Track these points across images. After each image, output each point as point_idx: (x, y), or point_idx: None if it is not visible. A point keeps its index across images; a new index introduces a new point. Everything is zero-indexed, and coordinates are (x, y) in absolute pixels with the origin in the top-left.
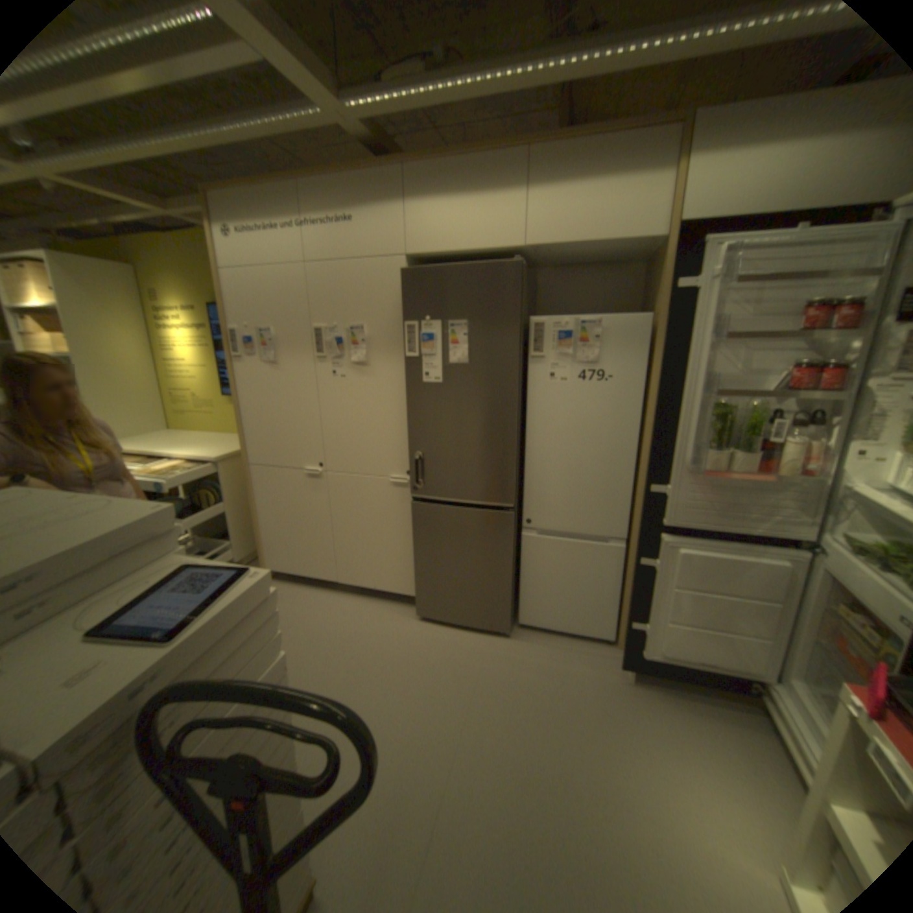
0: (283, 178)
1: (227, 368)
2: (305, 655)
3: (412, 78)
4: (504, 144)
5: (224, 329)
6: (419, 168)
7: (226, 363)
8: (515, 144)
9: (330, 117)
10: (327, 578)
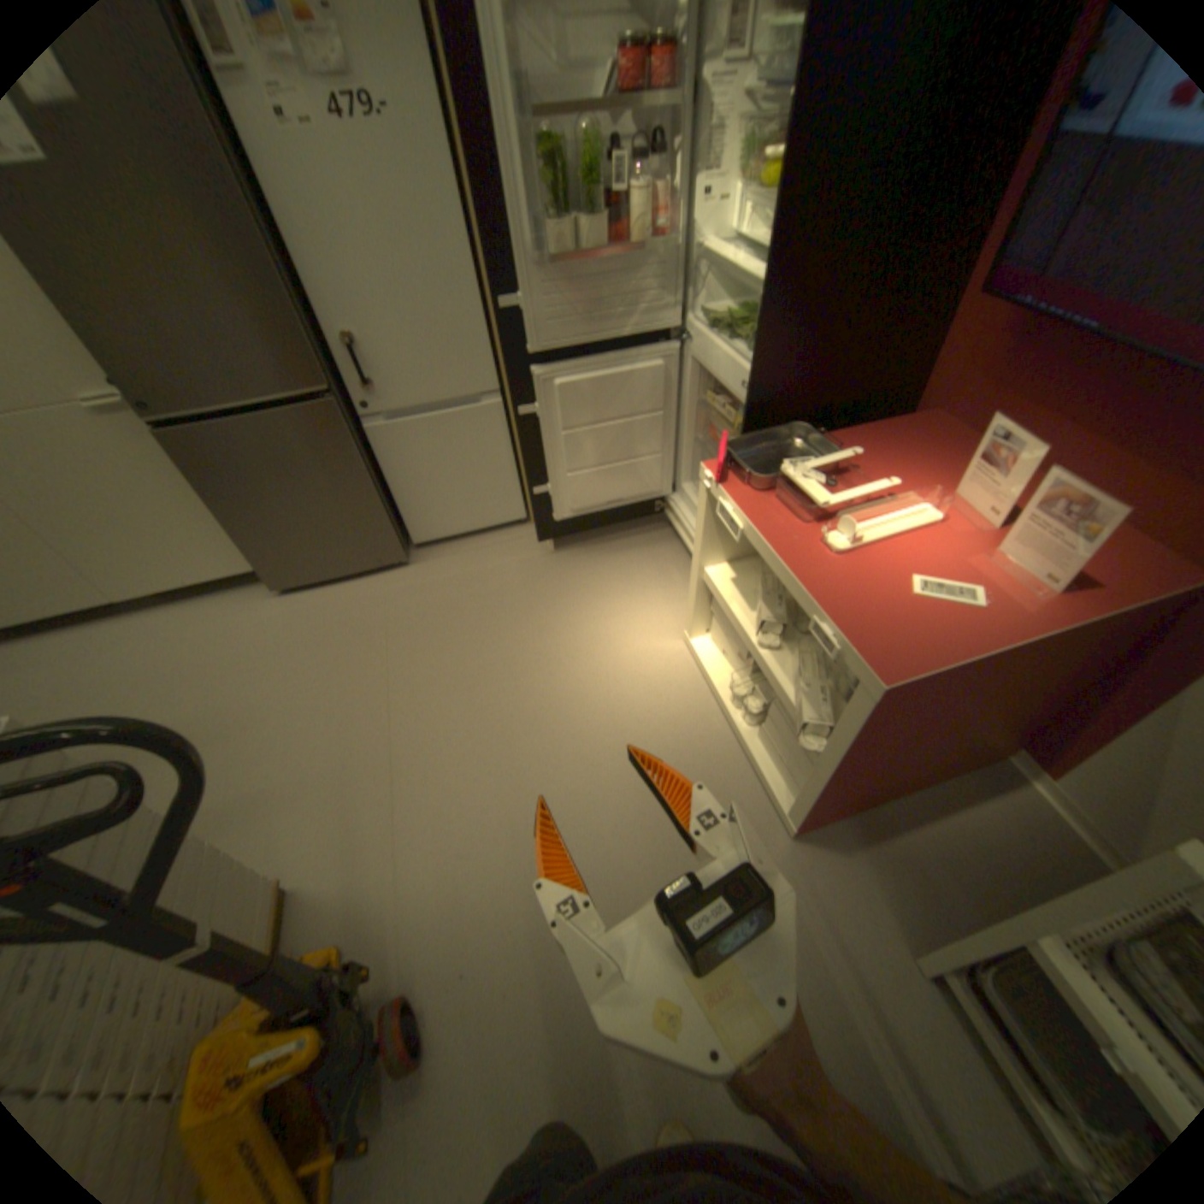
0: None
1: None
2: (122, 712)
3: None
4: None
5: None
6: None
7: None
8: None
9: None
10: (88, 604)
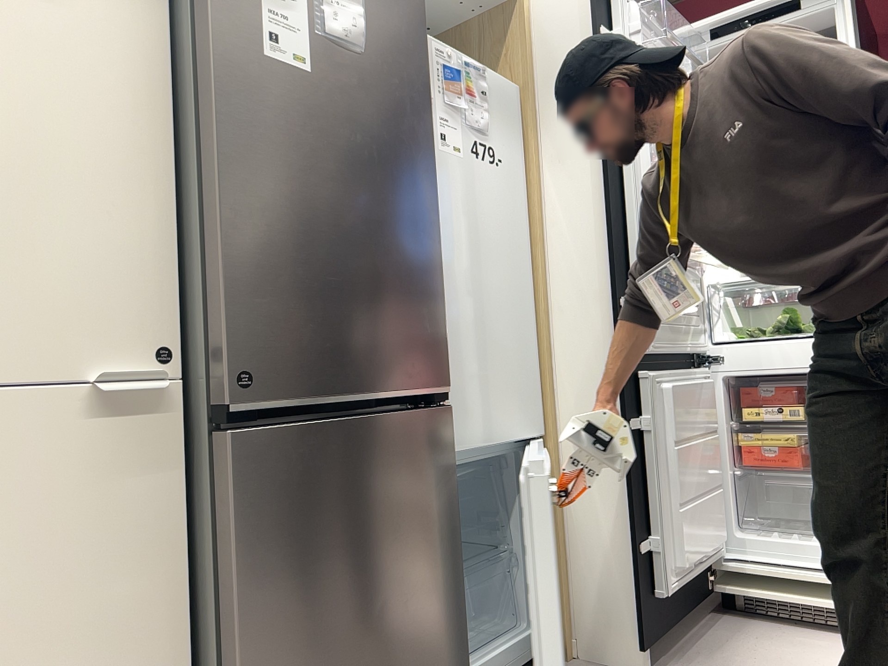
0: None
1: None
2: None
3: None
4: None
5: None
6: None
7: None
8: None
9: None
10: None
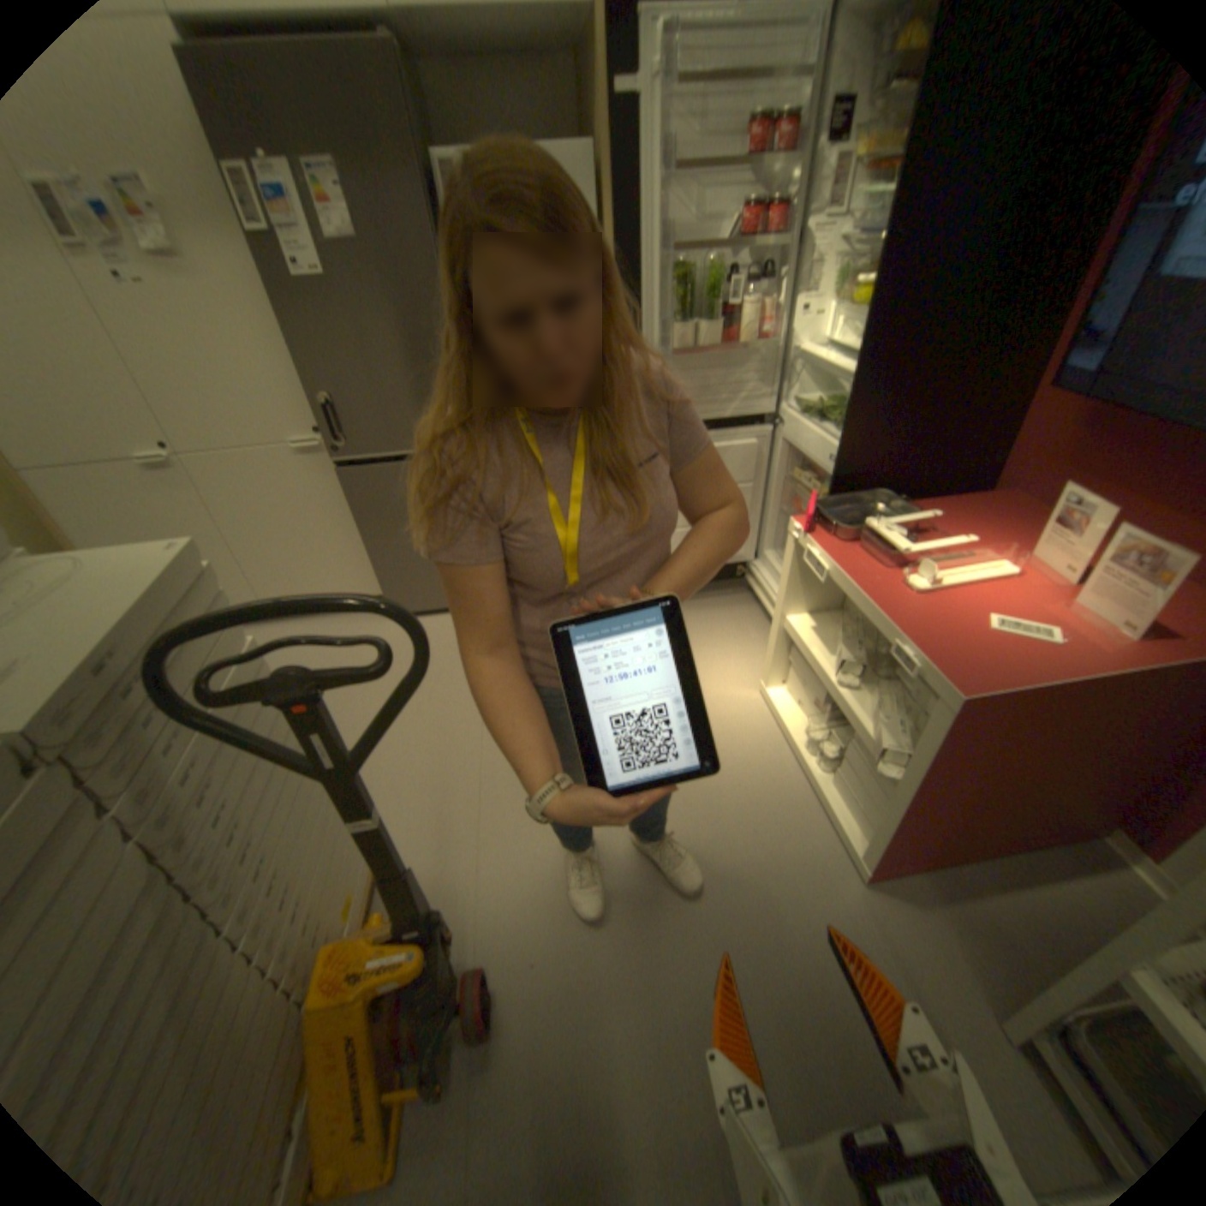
0: None
1: None
2: None
3: None
4: None
5: None
6: None
7: None
8: None
9: None
10: None
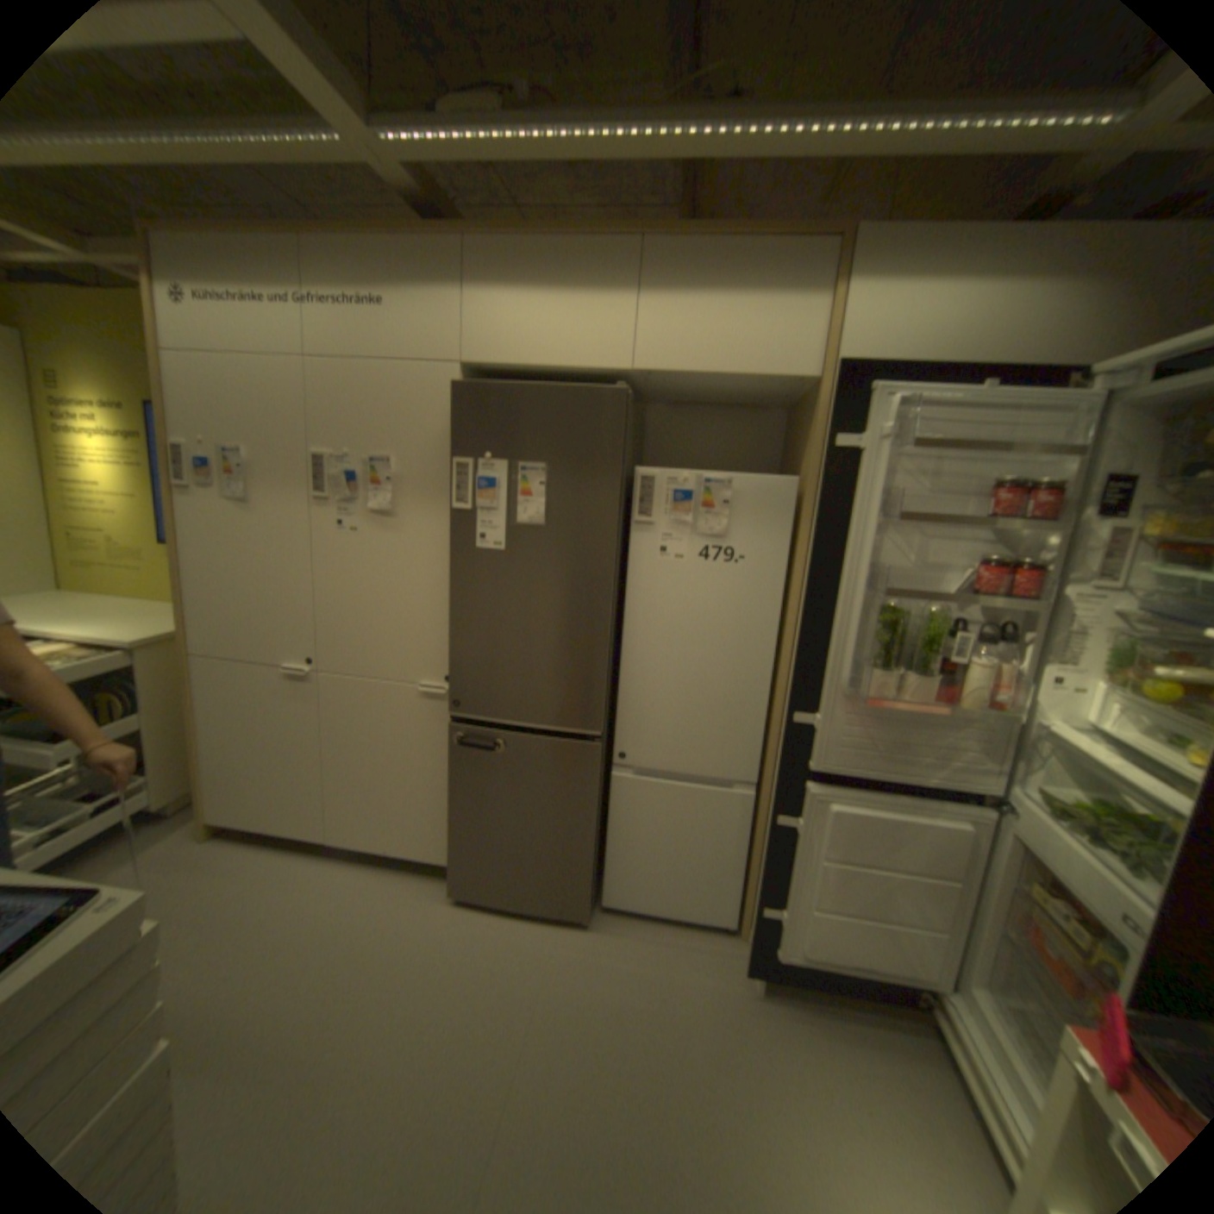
0: (281, 230)
1: (165, 503)
2: (255, 975)
3: (483, 114)
4: (611, 229)
5: (166, 443)
6: (489, 245)
7: (164, 496)
8: (626, 231)
9: (358, 152)
10: (310, 837)
